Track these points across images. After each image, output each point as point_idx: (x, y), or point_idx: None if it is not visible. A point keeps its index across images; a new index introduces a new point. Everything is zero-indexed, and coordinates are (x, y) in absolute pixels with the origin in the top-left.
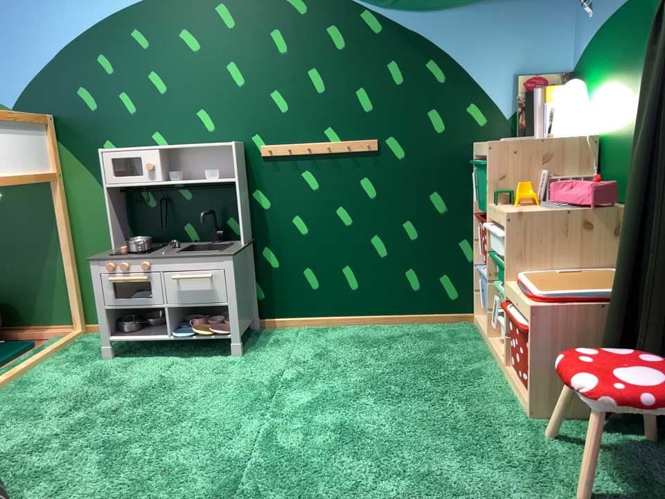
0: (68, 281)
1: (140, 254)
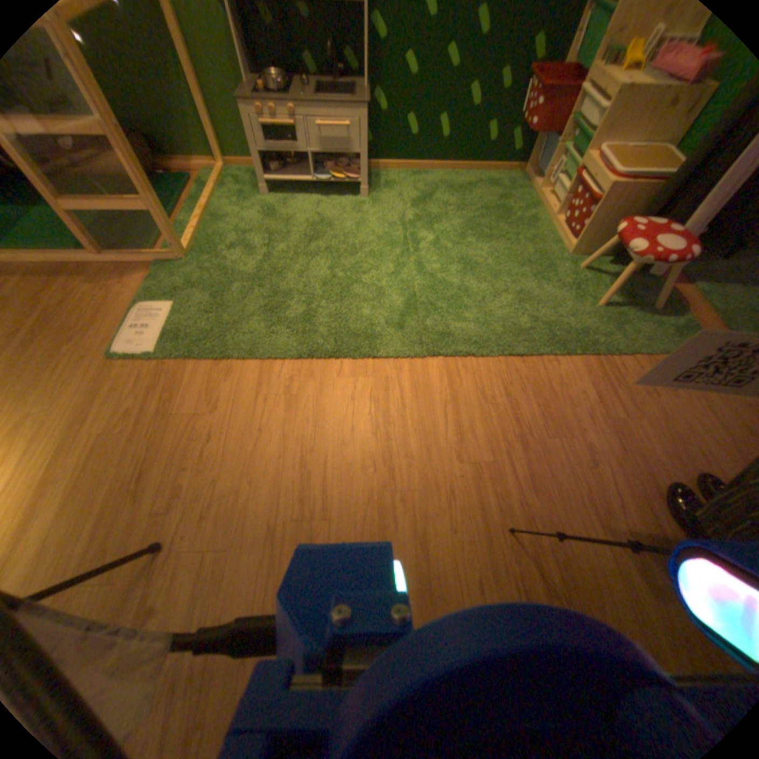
0: (199, 110)
1: (278, 92)
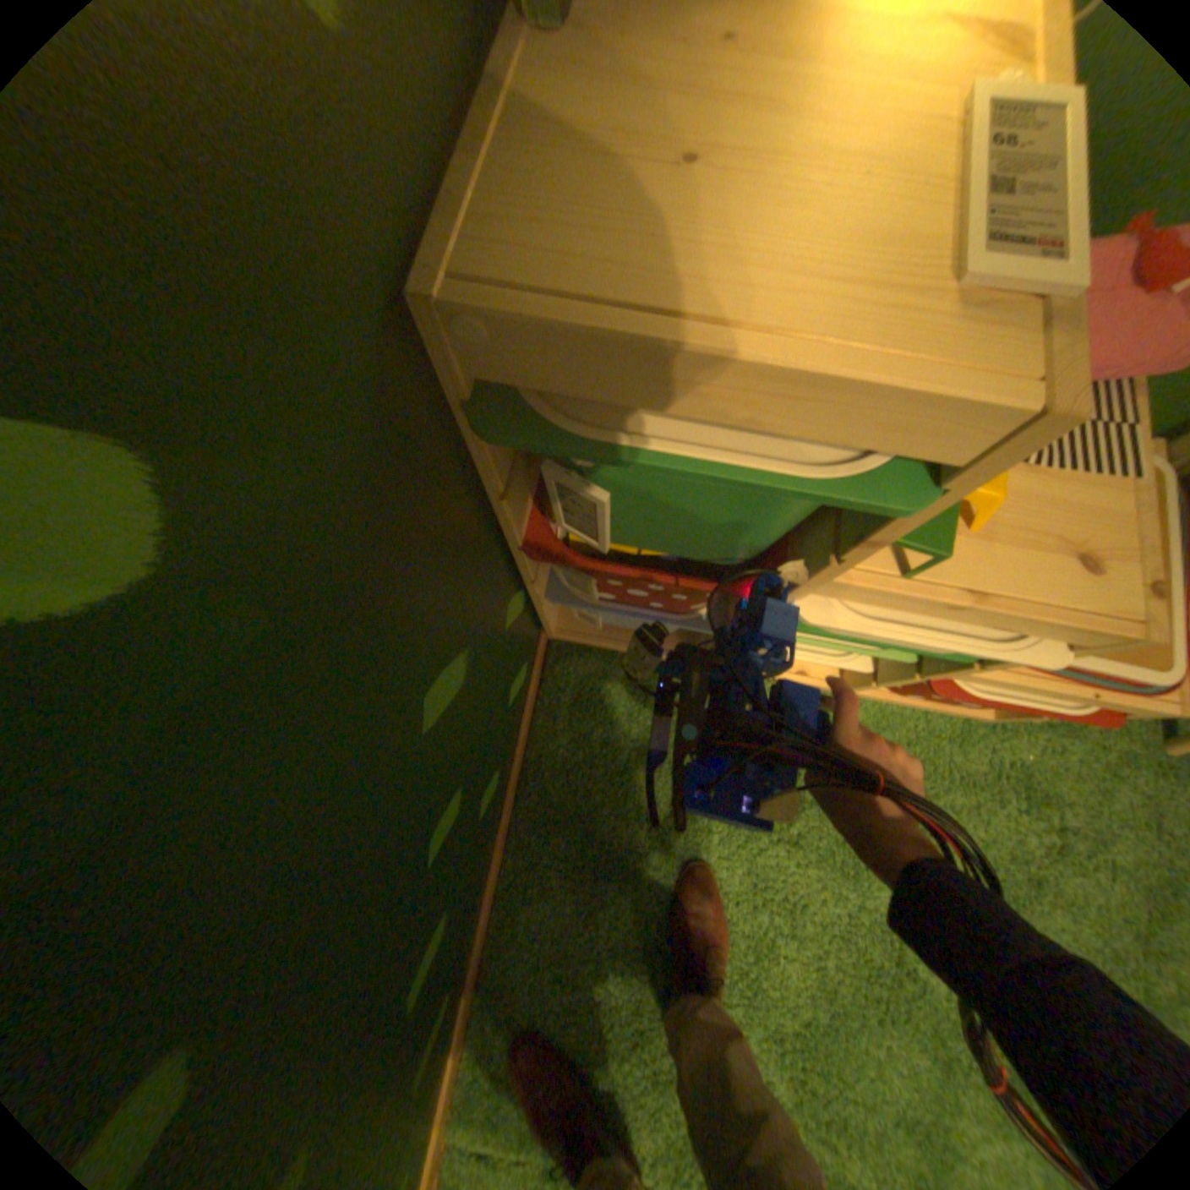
0: None
1: None
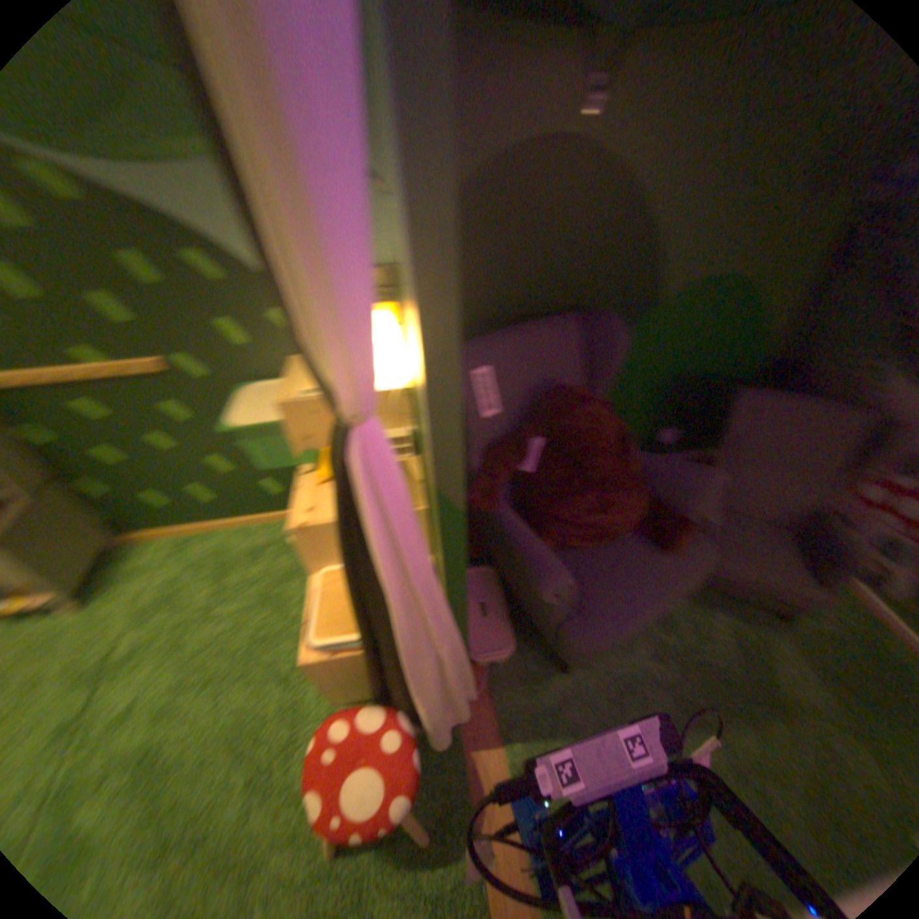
0: None
1: None
